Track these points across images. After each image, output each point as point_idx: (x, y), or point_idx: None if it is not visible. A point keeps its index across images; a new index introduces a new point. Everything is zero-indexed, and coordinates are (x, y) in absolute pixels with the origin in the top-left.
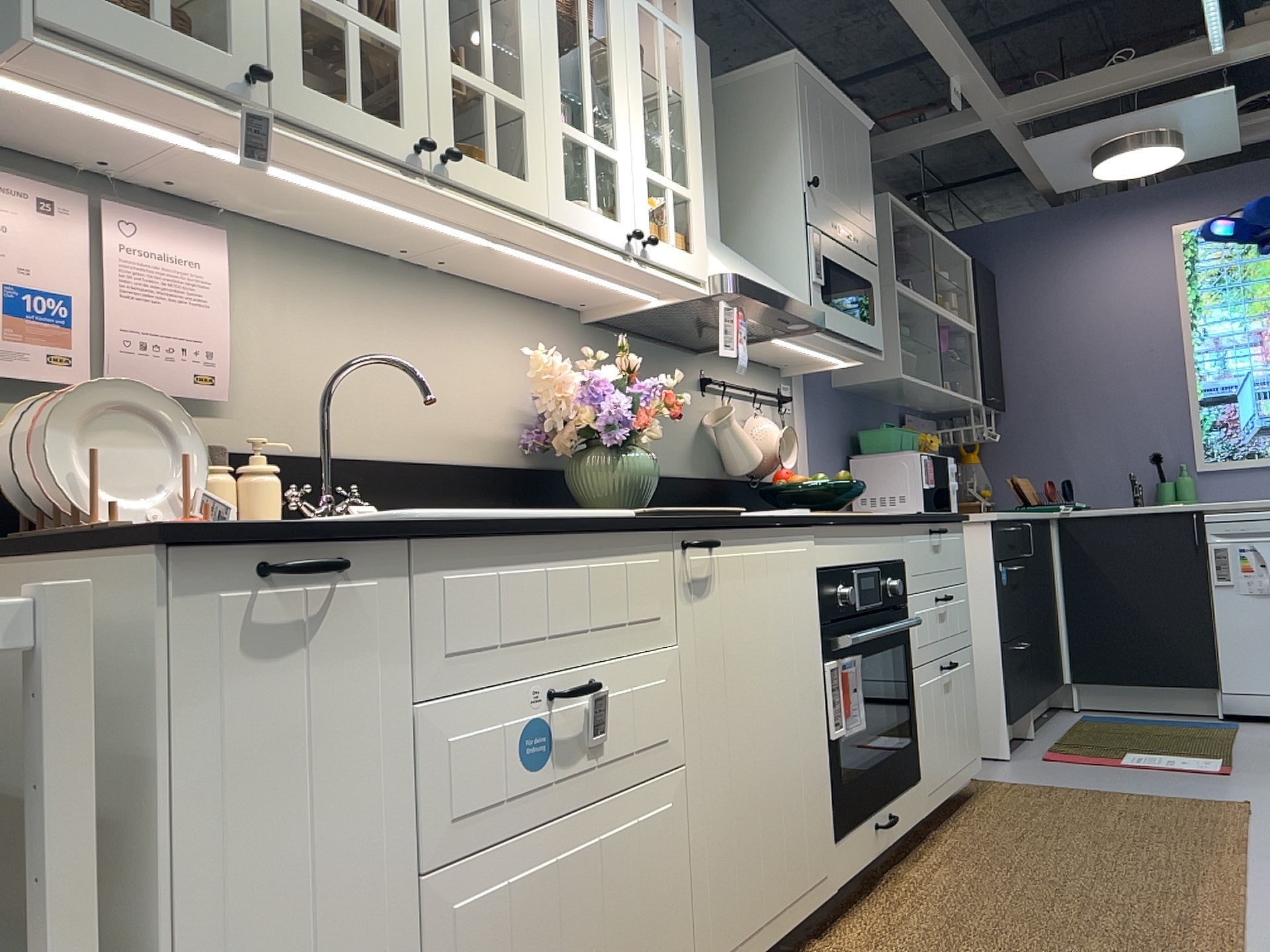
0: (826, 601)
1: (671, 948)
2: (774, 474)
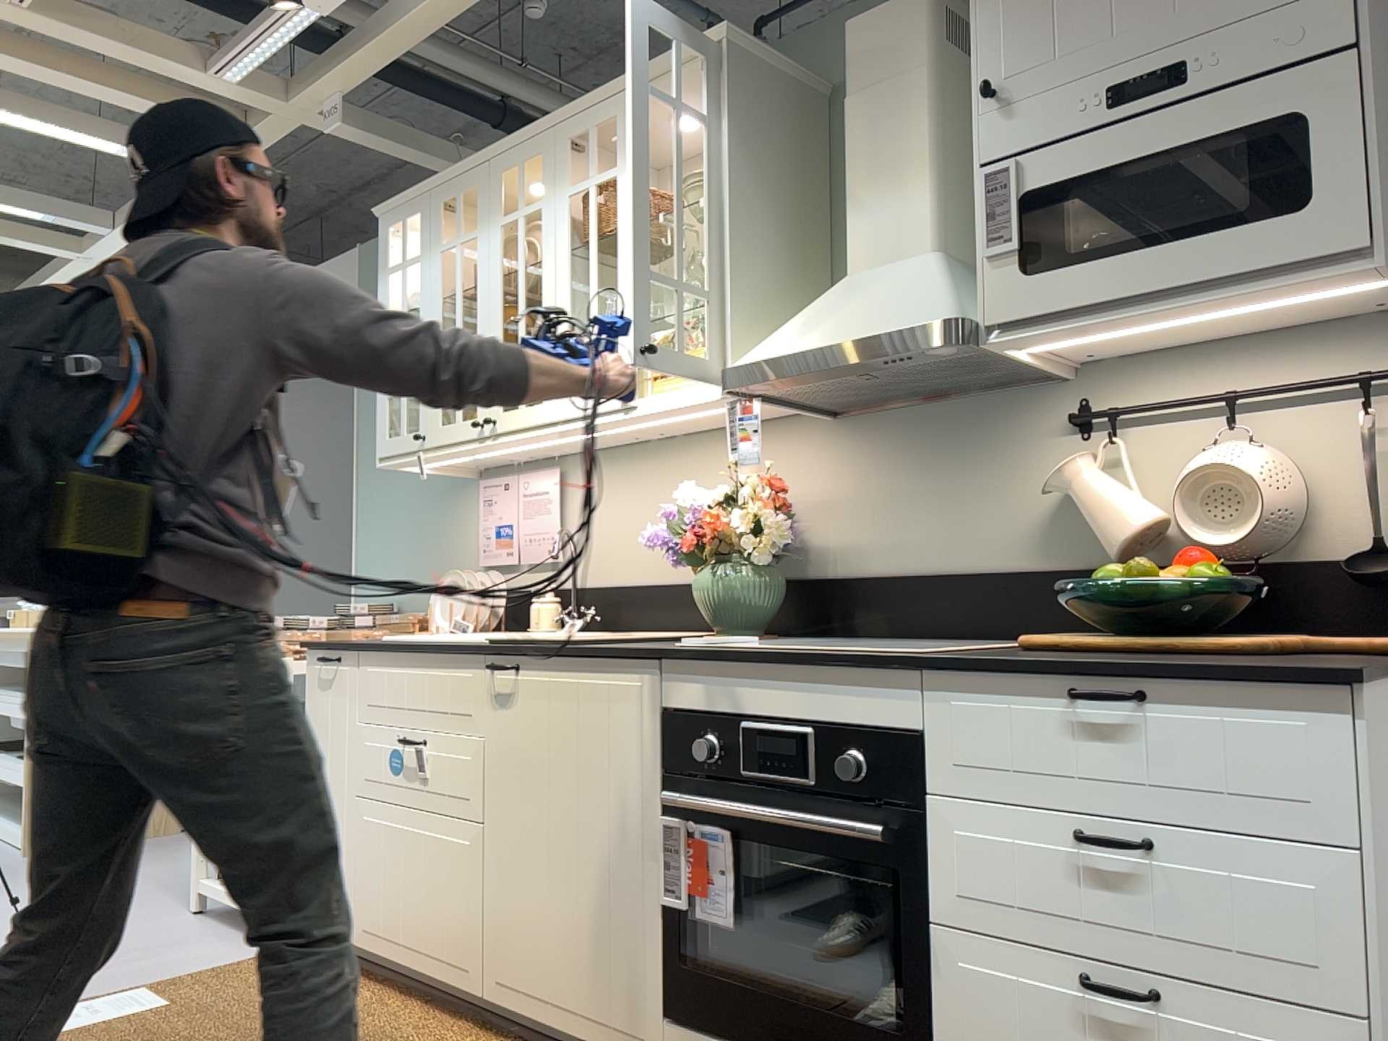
0: (673, 748)
1: (463, 936)
2: (1246, 550)
